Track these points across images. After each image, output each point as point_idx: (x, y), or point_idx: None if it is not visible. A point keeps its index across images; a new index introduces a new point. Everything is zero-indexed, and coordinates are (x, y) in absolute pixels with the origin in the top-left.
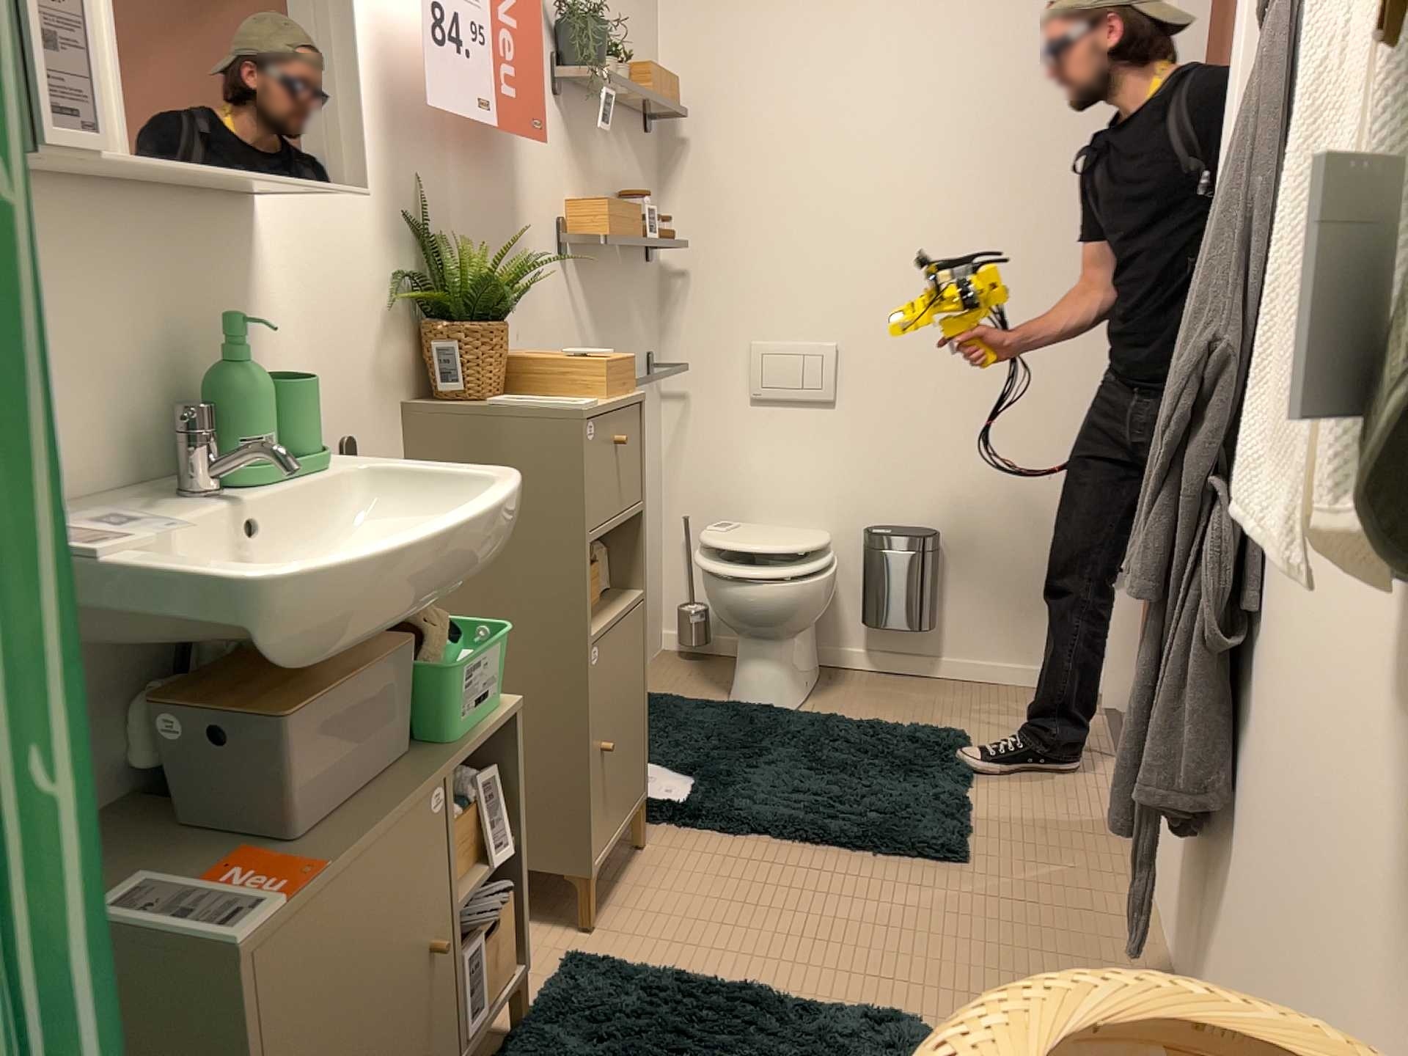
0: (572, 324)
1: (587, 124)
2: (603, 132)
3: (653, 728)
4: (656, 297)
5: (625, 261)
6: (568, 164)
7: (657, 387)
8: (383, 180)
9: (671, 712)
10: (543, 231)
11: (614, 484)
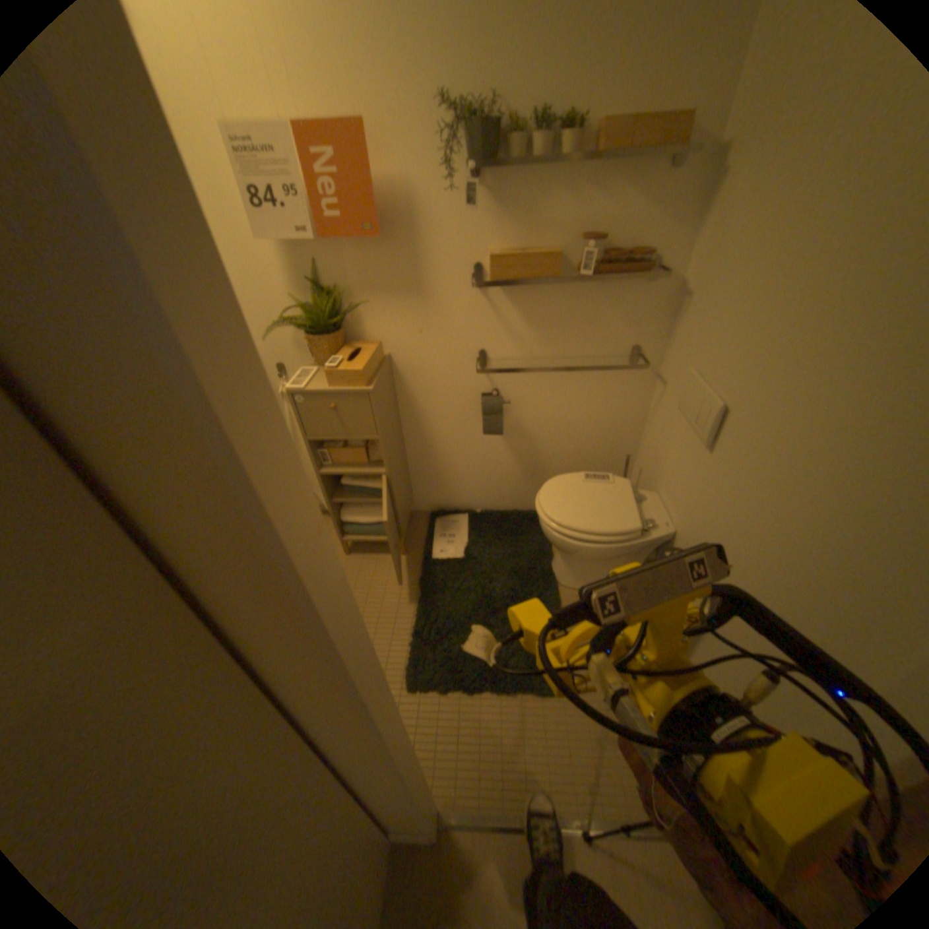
0: (492, 325)
1: (529, 186)
2: (564, 184)
3: (501, 530)
4: (665, 306)
5: (597, 282)
6: (492, 223)
7: (649, 369)
8: (283, 264)
9: (523, 532)
10: (452, 272)
11: (335, 424)
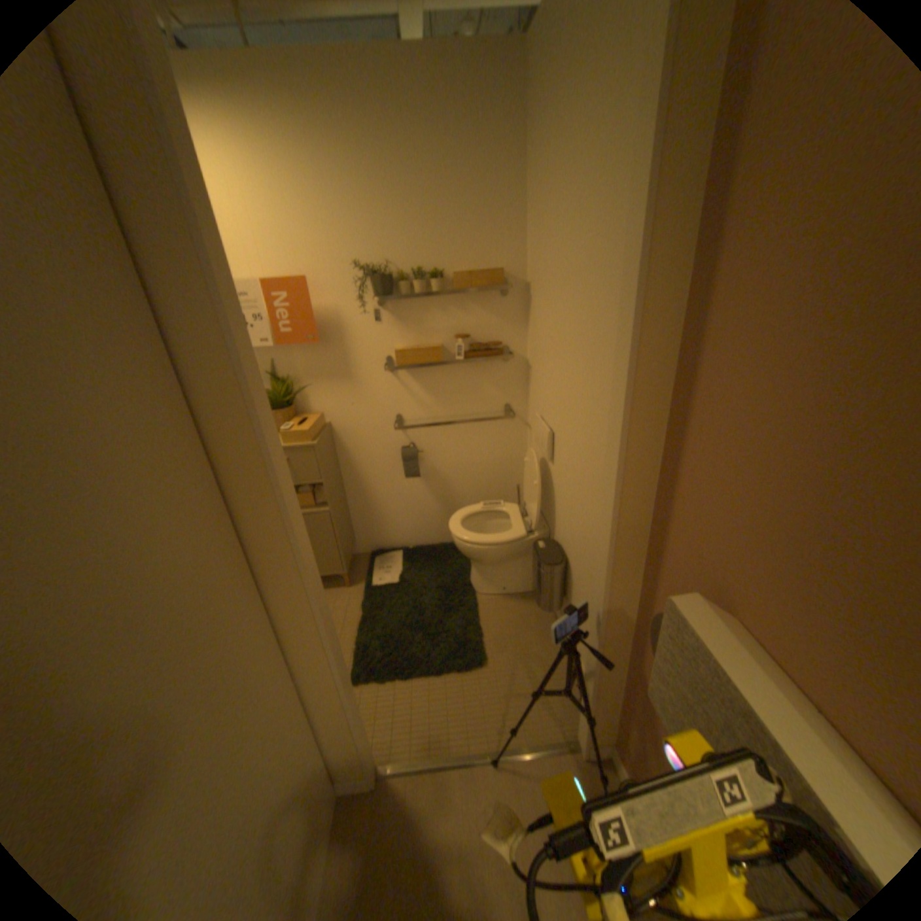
0: (403, 397)
1: (416, 310)
2: (438, 308)
3: (429, 559)
4: (519, 378)
5: (471, 365)
6: (395, 332)
7: (519, 421)
8: None
9: (447, 558)
10: (371, 363)
11: None
